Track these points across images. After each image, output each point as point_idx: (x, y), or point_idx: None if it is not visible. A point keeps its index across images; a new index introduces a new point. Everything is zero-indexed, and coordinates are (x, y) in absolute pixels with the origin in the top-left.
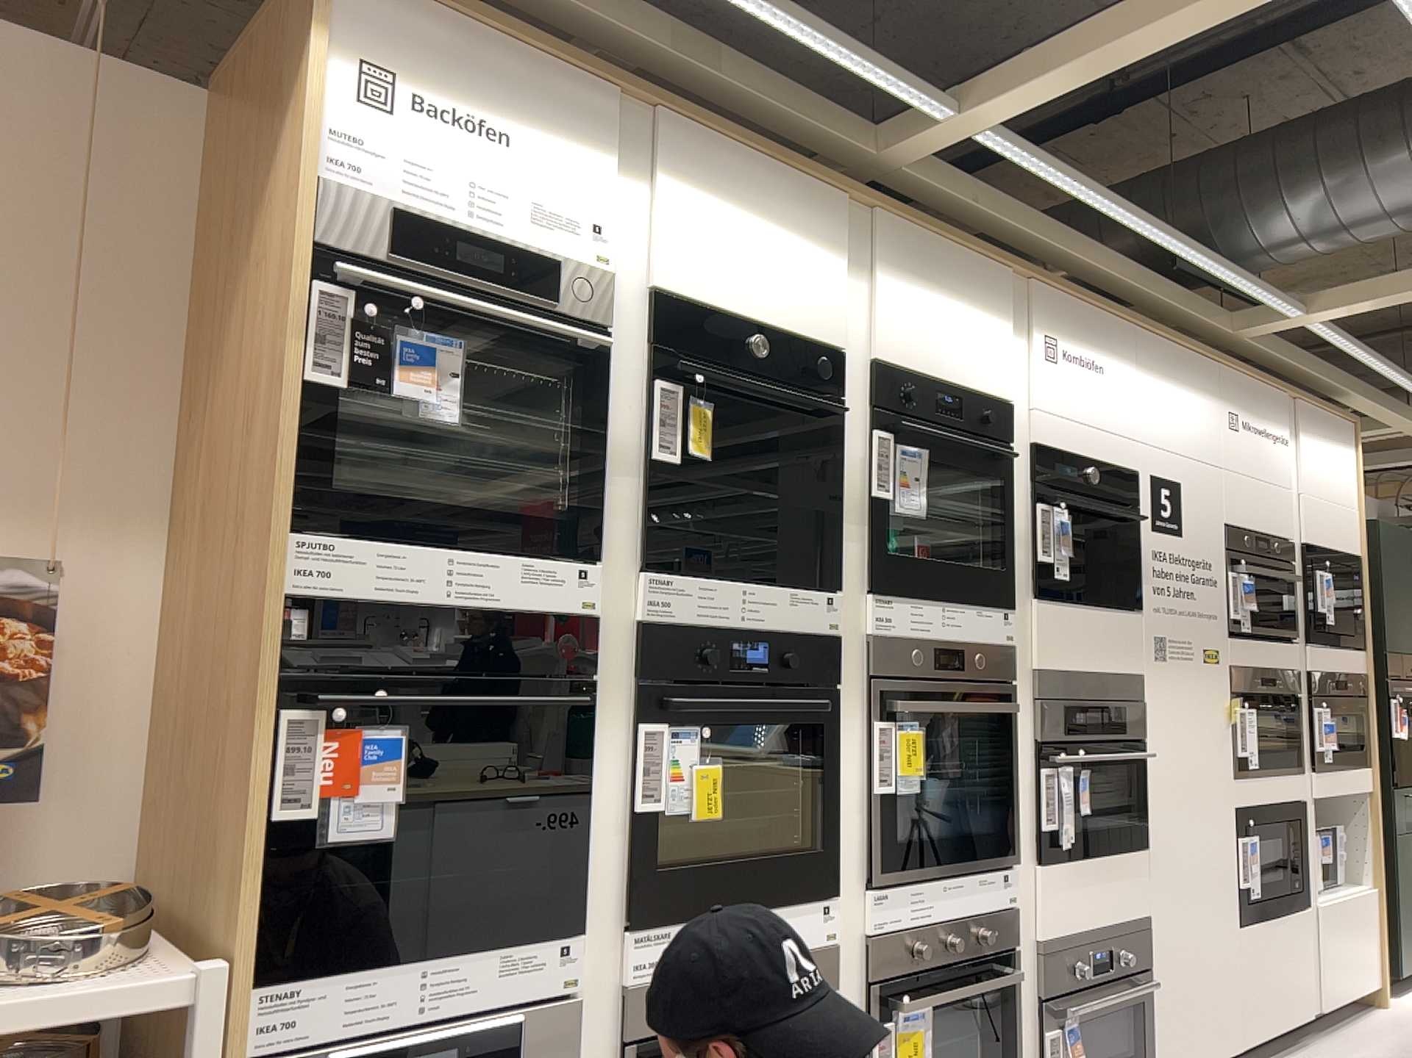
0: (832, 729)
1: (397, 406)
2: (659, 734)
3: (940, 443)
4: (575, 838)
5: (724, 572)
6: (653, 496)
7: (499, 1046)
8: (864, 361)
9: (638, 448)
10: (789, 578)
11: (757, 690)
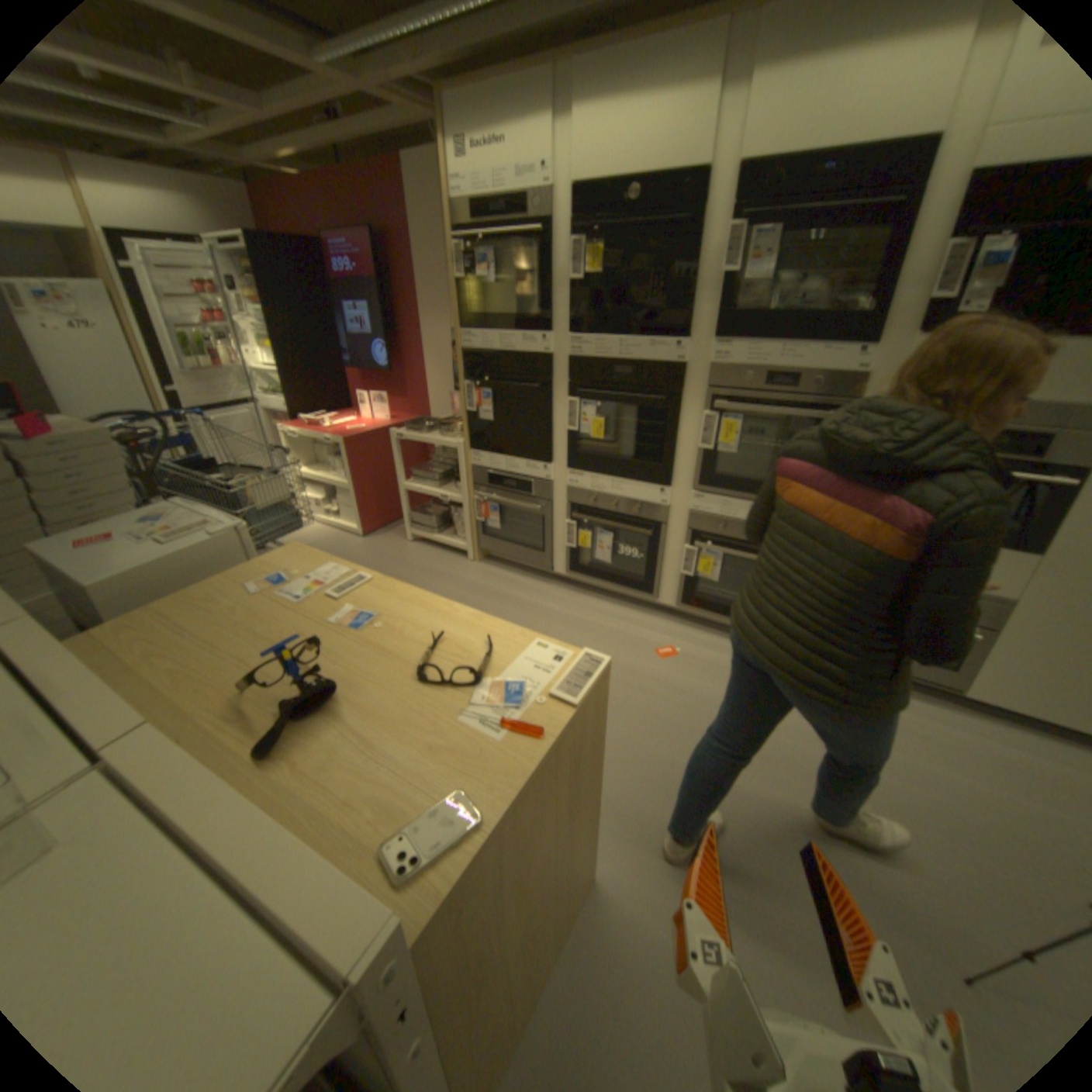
0: (675, 418)
1: (480, 279)
2: (572, 407)
3: (800, 213)
4: (545, 439)
5: (610, 334)
6: (572, 299)
7: (524, 493)
8: (738, 159)
9: (565, 275)
10: (657, 333)
11: (622, 394)
